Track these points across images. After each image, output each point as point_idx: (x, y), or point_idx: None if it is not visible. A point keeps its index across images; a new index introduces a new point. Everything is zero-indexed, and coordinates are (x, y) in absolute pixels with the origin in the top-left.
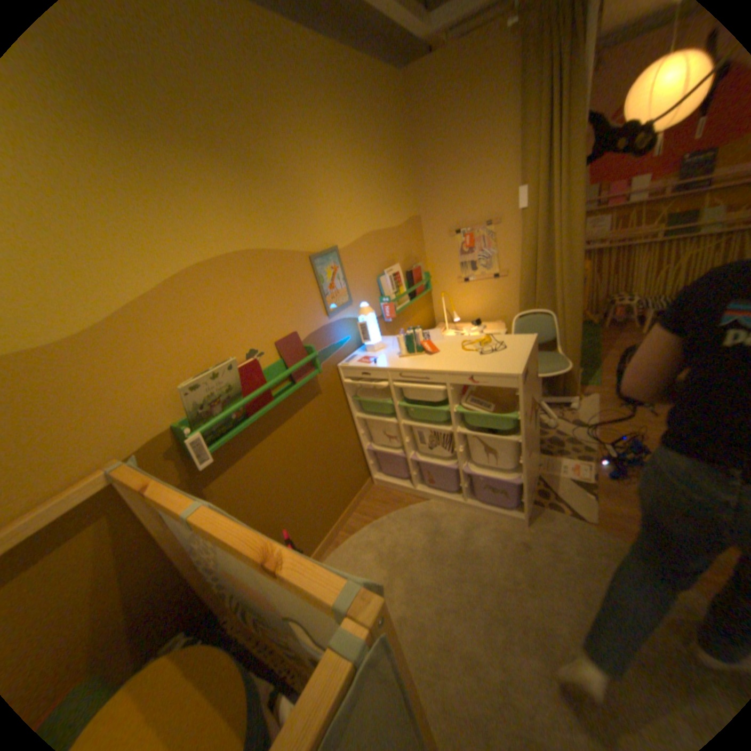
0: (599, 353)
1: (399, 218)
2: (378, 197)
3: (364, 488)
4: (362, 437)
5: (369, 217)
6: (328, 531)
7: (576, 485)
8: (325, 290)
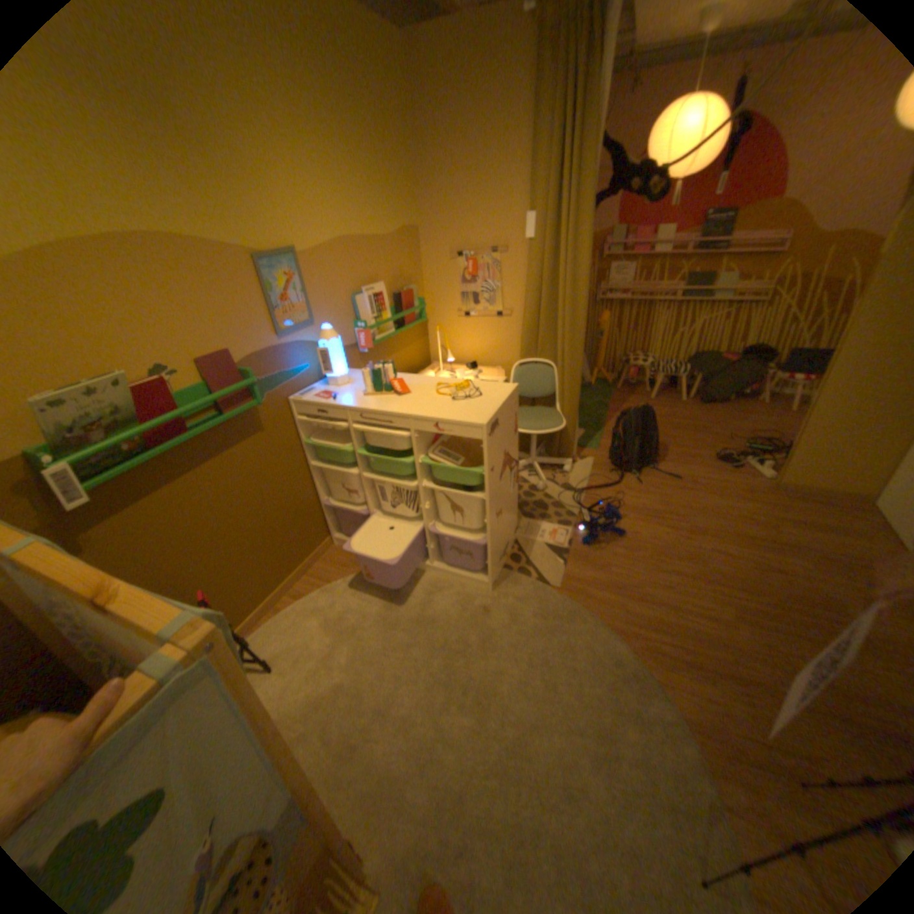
0: (605, 415)
1: (389, 225)
2: (360, 194)
3: (321, 548)
4: (321, 488)
5: (346, 217)
6: (268, 595)
7: (549, 549)
8: (274, 302)
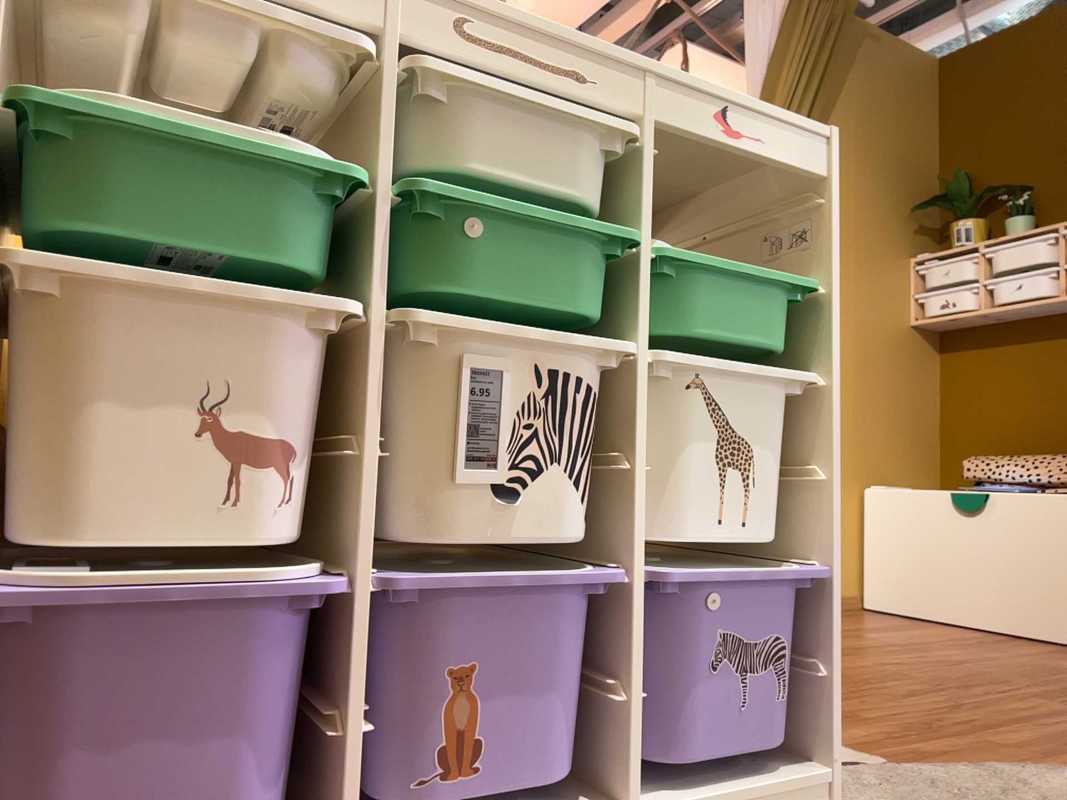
0: None
1: None
2: None
3: None
4: None
5: None
6: None
7: None
8: None
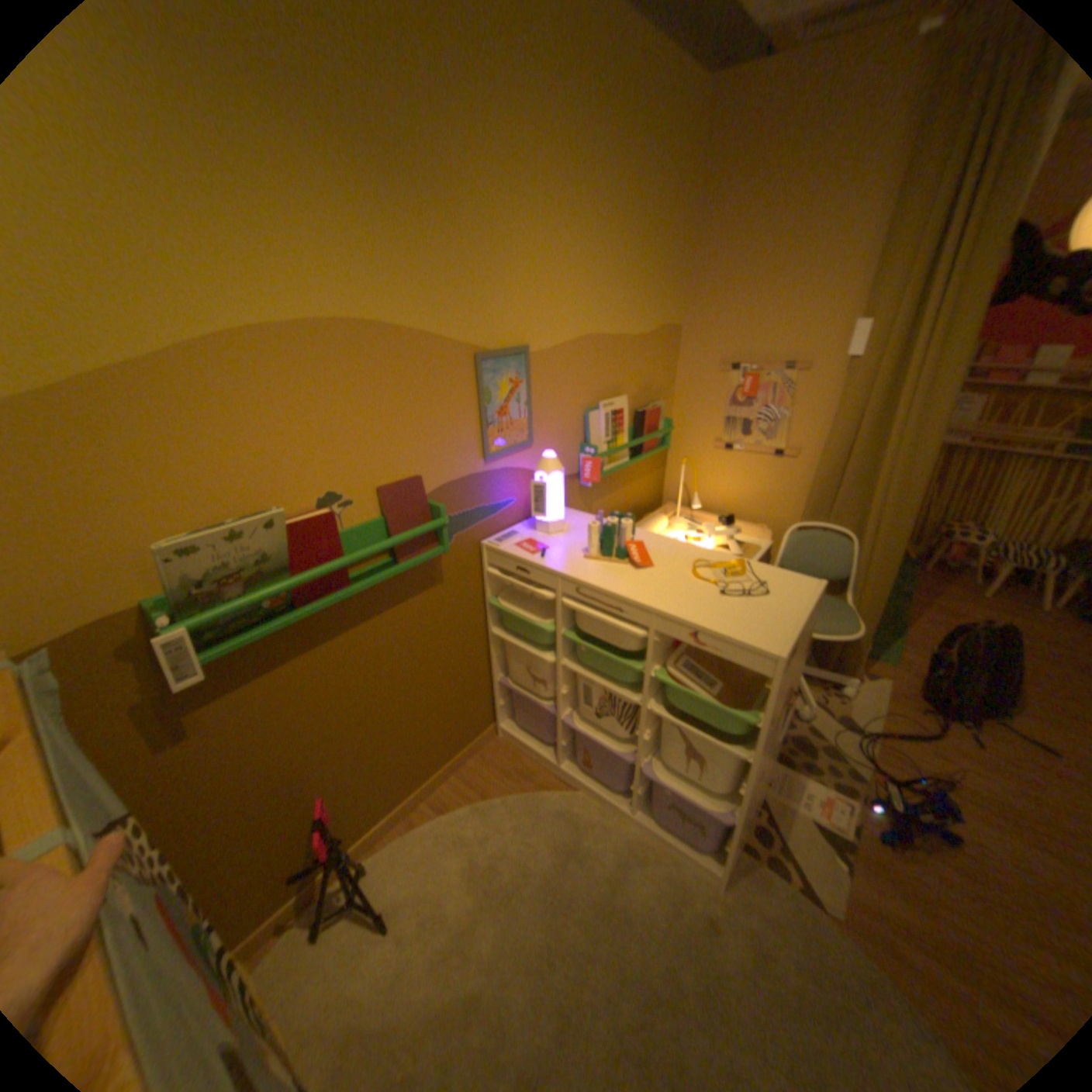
0: (909, 611)
1: (648, 322)
2: (621, 281)
3: (482, 739)
4: (498, 662)
5: (598, 309)
6: (404, 800)
7: (823, 836)
8: (490, 416)
